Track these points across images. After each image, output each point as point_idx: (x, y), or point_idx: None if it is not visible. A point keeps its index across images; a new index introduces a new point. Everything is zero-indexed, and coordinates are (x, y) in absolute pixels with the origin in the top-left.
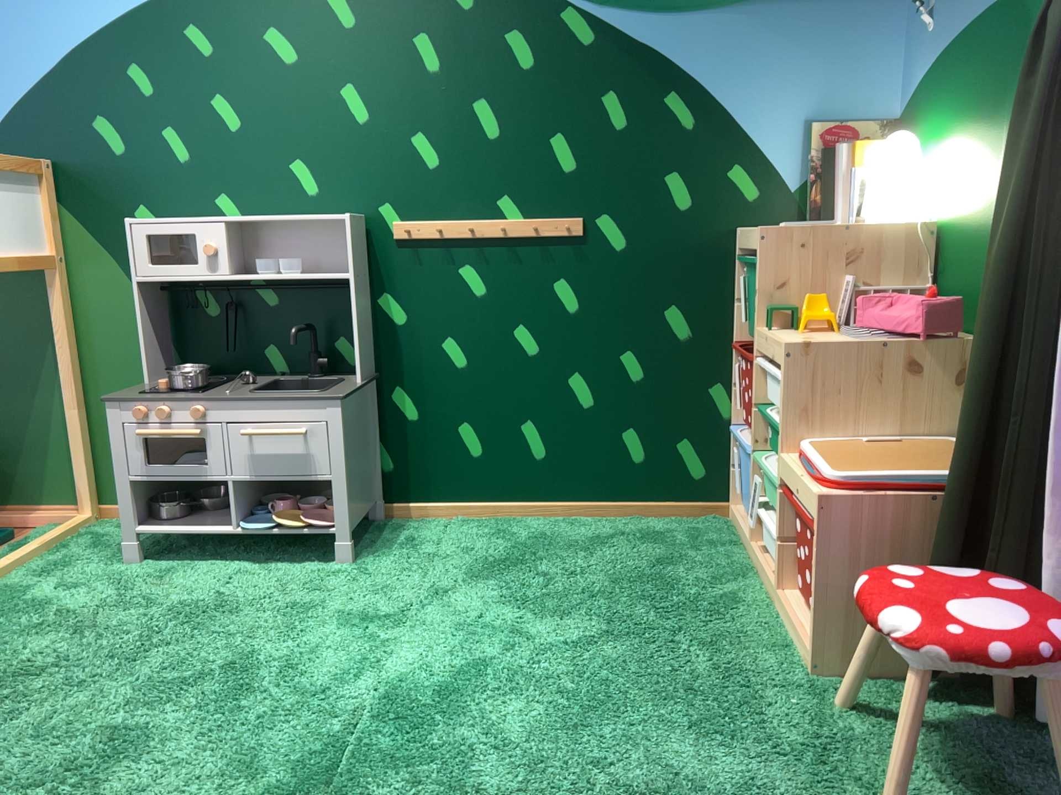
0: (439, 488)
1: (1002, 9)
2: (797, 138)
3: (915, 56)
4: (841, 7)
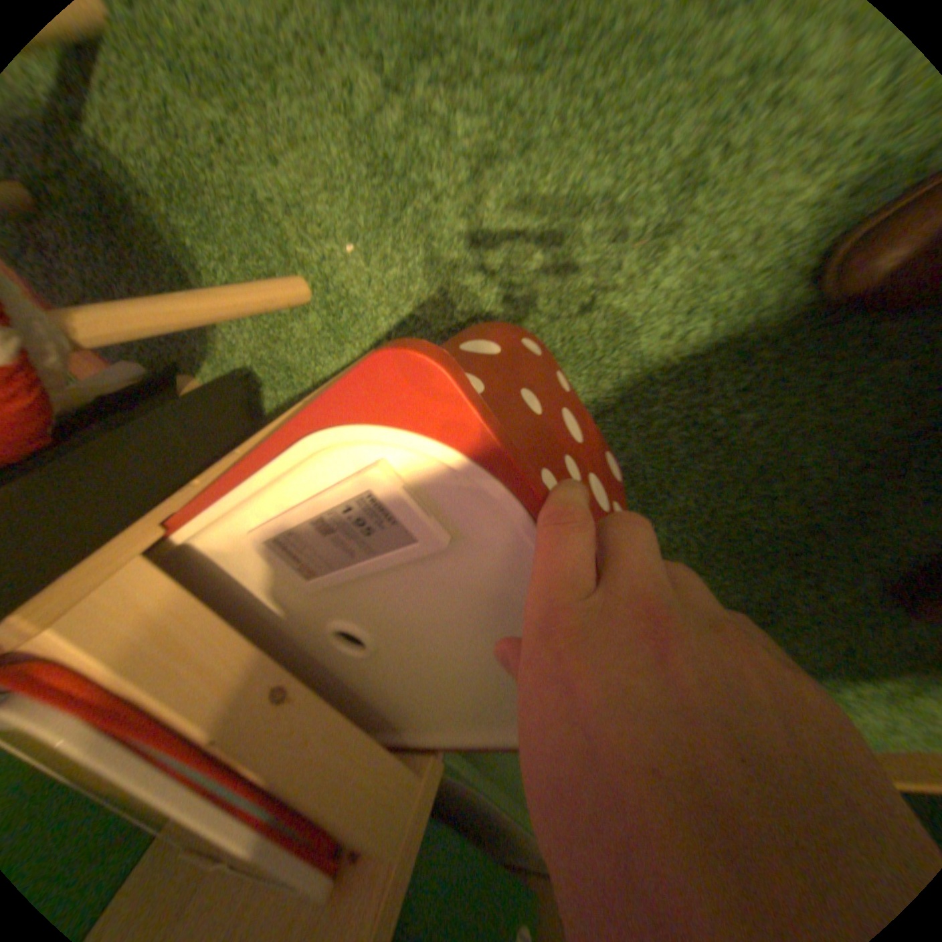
0: None
1: None
2: None
3: None
4: None
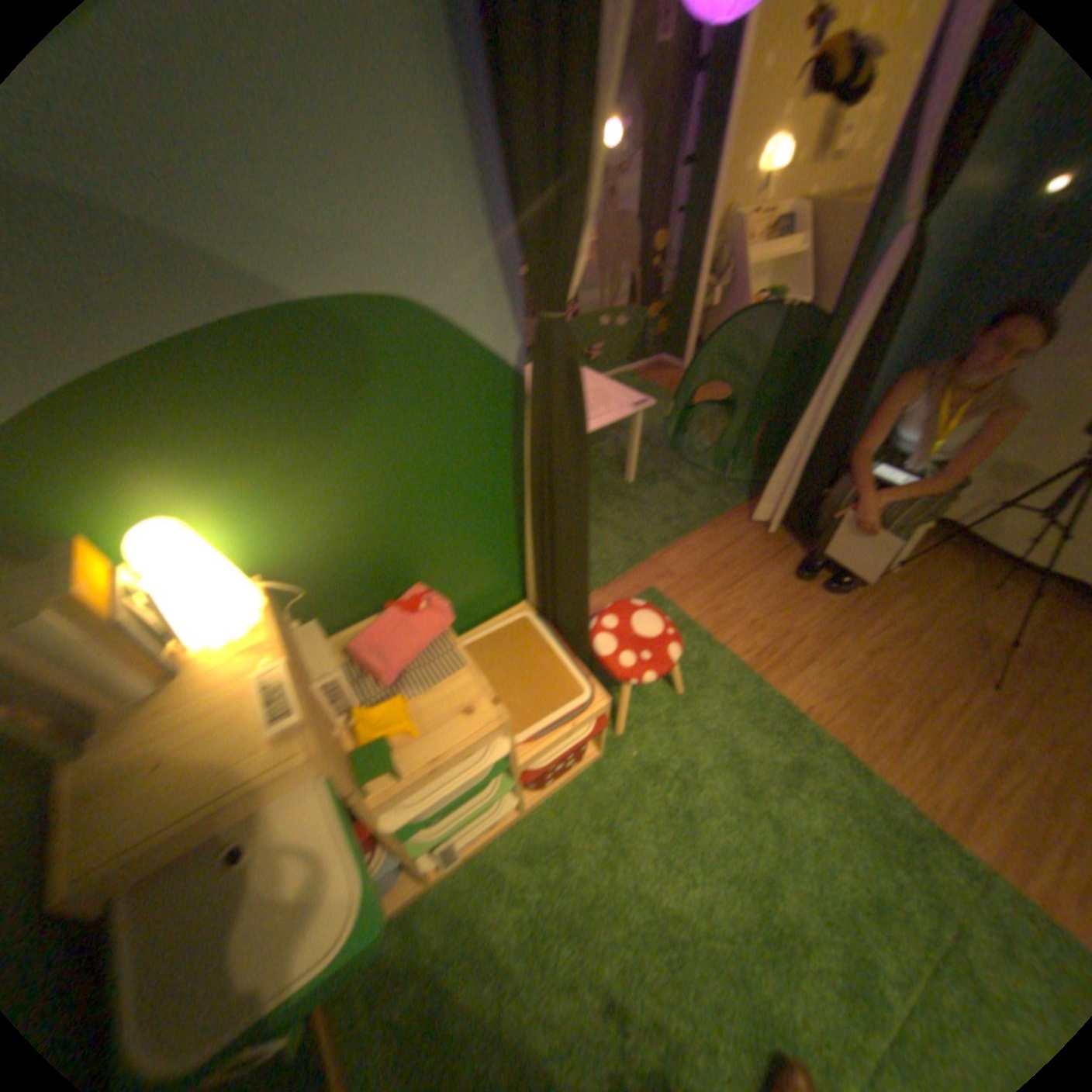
0: None
1: (251, 316)
2: None
3: None
4: None
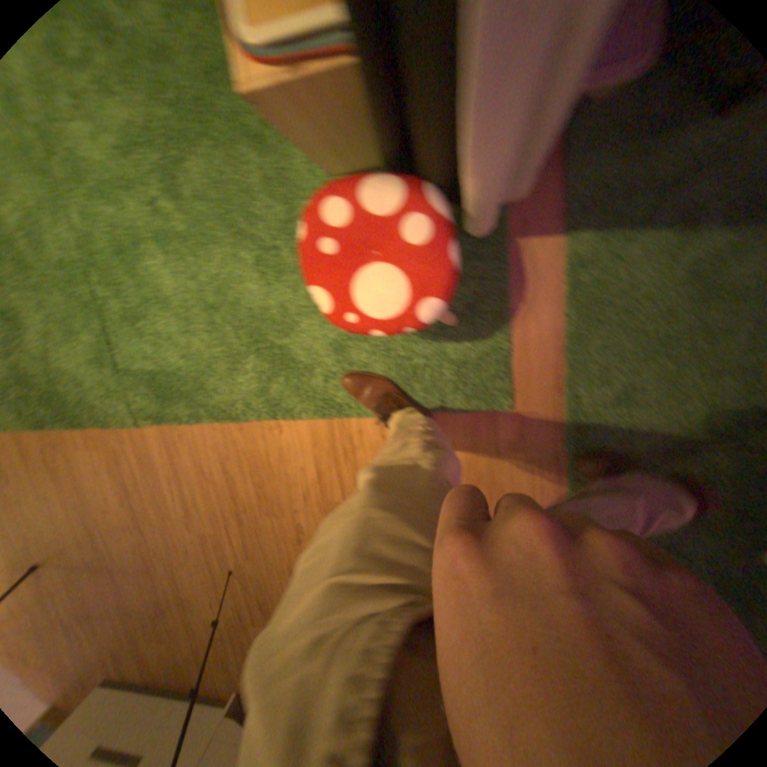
0: None
1: None
2: None
3: None
4: None
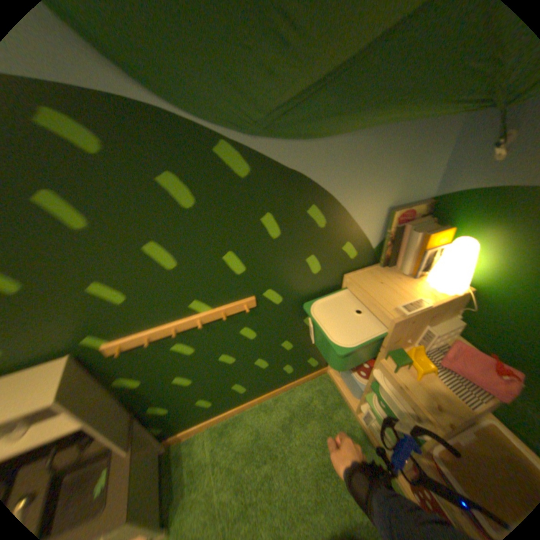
0: (189, 425)
1: None
2: (381, 219)
3: (460, 162)
4: (429, 123)
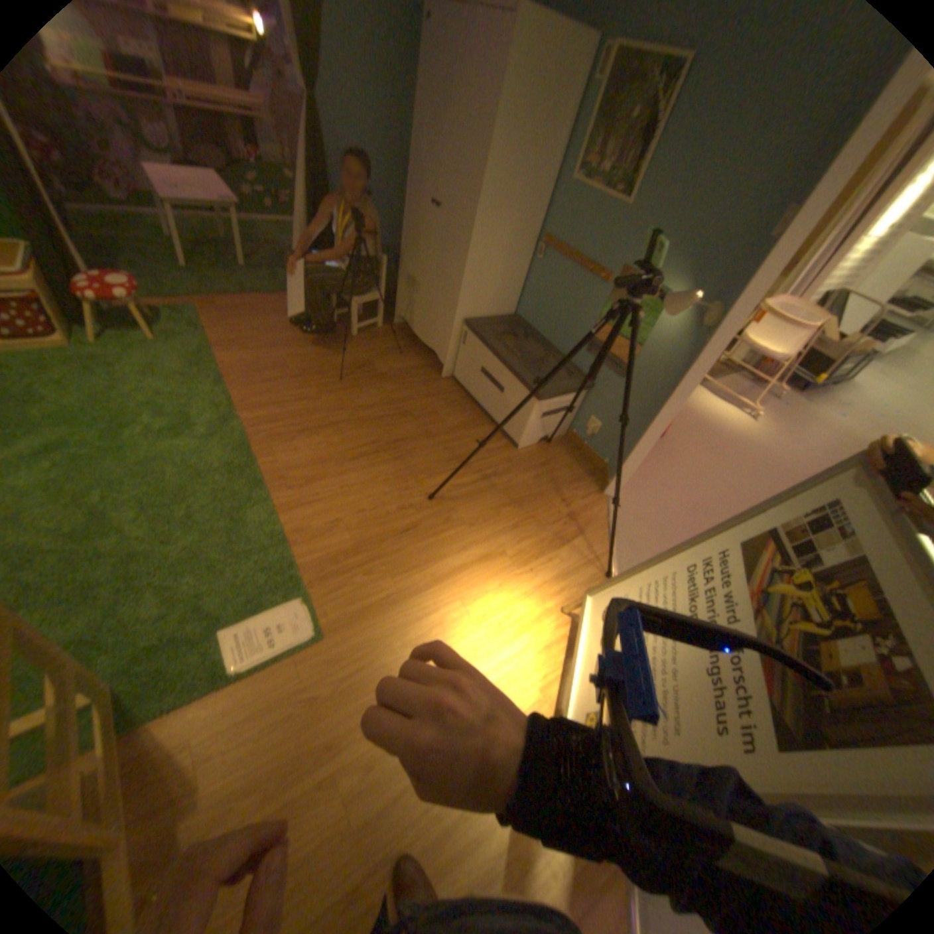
0: None
1: None
2: None
3: None
4: None
